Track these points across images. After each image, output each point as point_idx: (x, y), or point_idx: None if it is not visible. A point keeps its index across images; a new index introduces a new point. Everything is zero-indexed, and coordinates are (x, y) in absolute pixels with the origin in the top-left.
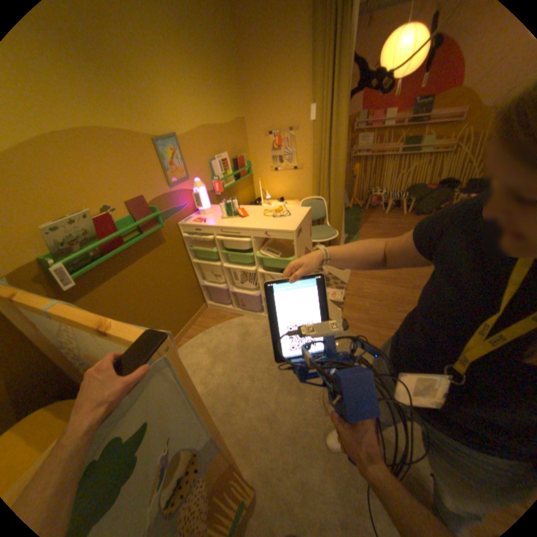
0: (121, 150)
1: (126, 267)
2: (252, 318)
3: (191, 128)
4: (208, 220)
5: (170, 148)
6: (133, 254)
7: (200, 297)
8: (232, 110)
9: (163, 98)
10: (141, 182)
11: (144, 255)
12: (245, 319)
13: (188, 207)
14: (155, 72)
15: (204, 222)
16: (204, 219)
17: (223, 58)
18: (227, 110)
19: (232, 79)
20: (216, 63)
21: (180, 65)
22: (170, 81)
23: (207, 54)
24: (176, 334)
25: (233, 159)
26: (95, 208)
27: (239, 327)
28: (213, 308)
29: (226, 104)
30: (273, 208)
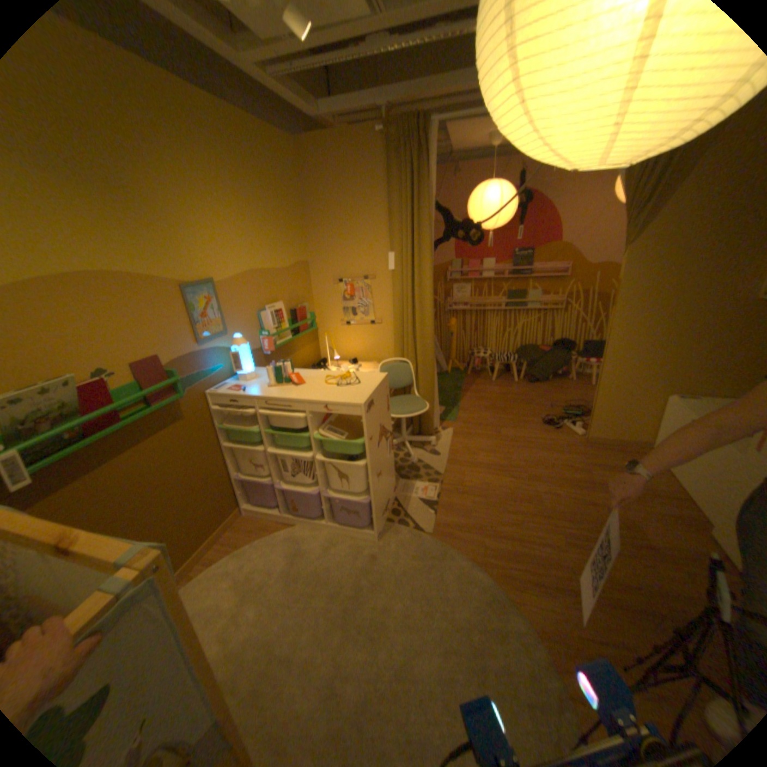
0: (134, 299)
1: (119, 455)
2: (308, 529)
3: (236, 274)
4: (249, 388)
5: (204, 297)
6: (132, 436)
7: (231, 500)
8: (292, 253)
9: (200, 240)
10: (157, 338)
11: (149, 437)
12: (297, 532)
13: (222, 370)
14: (193, 211)
15: (243, 391)
16: (244, 387)
17: (283, 198)
18: (285, 254)
19: (294, 220)
20: (273, 203)
21: (227, 204)
22: (212, 221)
23: (263, 193)
24: (186, 560)
25: (291, 309)
26: (84, 373)
27: (287, 544)
28: (250, 516)
29: (284, 247)
30: (339, 374)
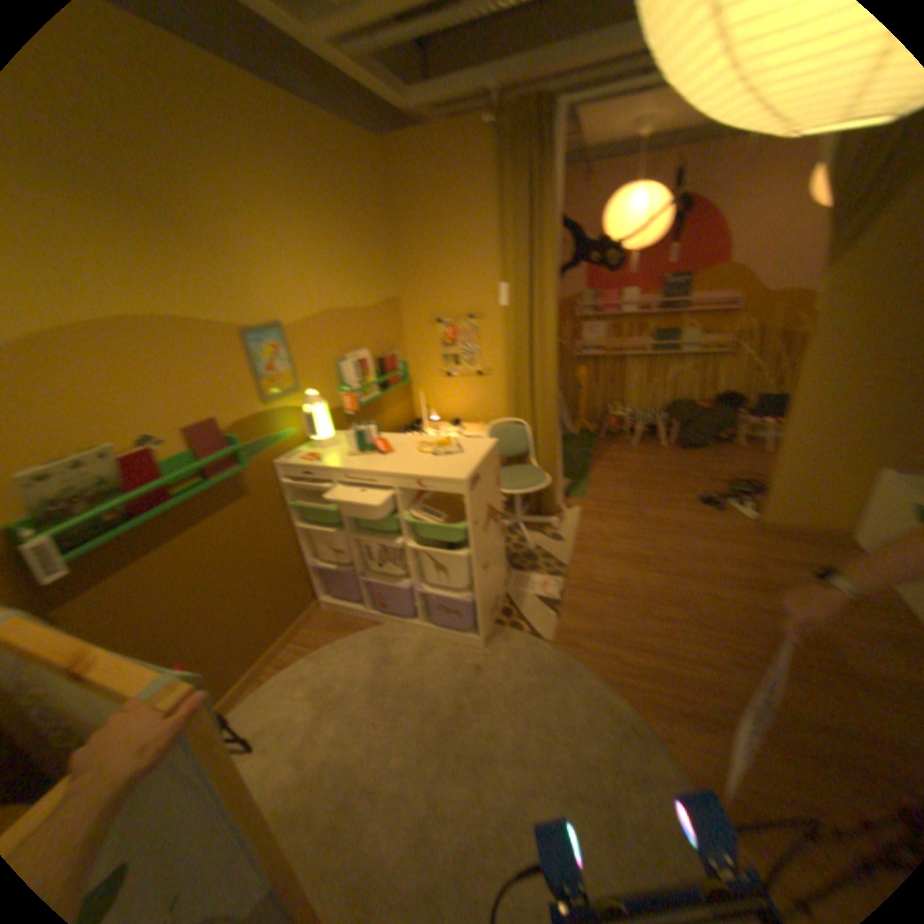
0: (188, 350)
1: (175, 538)
2: (400, 629)
3: (312, 316)
4: (328, 458)
5: (274, 345)
6: (190, 516)
7: (309, 591)
8: (381, 289)
9: (267, 274)
10: (217, 398)
11: (211, 517)
12: (387, 633)
13: (297, 435)
14: (258, 238)
15: (321, 462)
16: (322, 456)
17: (370, 218)
18: (372, 289)
19: (383, 246)
20: (357, 225)
21: (299, 229)
22: (282, 251)
23: (345, 214)
24: (257, 662)
25: (380, 359)
26: (131, 441)
27: (374, 647)
28: (332, 611)
29: (371, 281)
30: (438, 440)
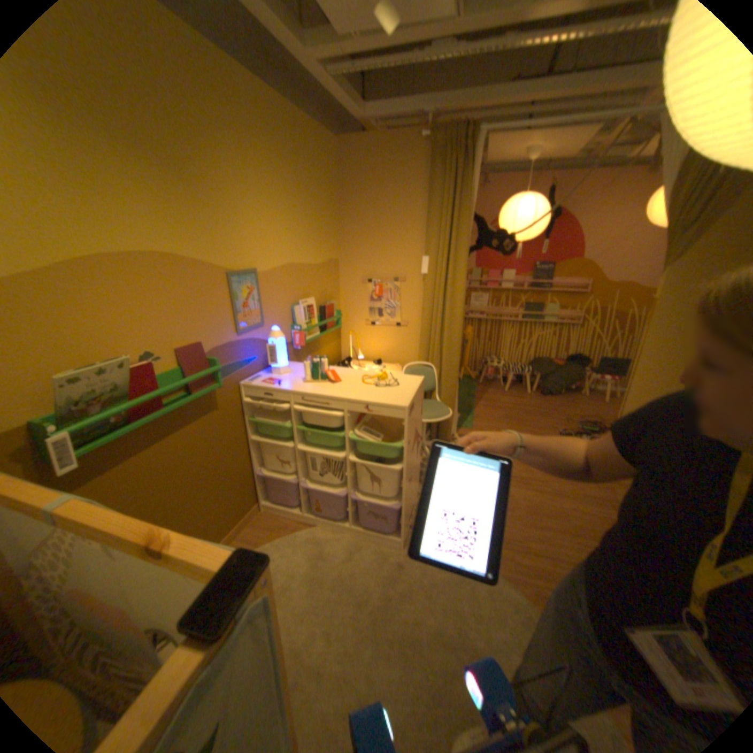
0: (185, 282)
1: (156, 442)
2: (329, 530)
3: (276, 266)
4: (284, 382)
5: (247, 286)
6: (170, 423)
7: (251, 494)
8: (325, 250)
9: (248, 229)
10: (202, 324)
11: (185, 425)
12: (318, 533)
13: (256, 361)
14: (245, 200)
15: (279, 384)
16: (278, 380)
17: (323, 194)
18: (319, 250)
19: (330, 217)
20: (314, 199)
21: (274, 196)
22: (261, 211)
23: (306, 189)
24: None
25: (321, 306)
26: (133, 354)
27: (308, 545)
28: (269, 513)
29: (319, 243)
30: (374, 374)
